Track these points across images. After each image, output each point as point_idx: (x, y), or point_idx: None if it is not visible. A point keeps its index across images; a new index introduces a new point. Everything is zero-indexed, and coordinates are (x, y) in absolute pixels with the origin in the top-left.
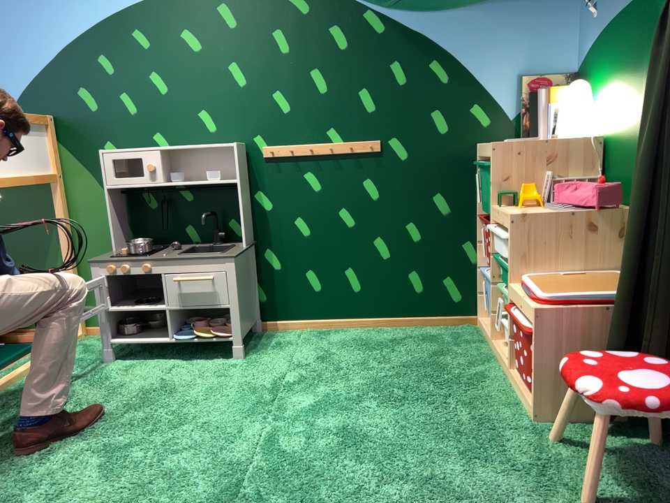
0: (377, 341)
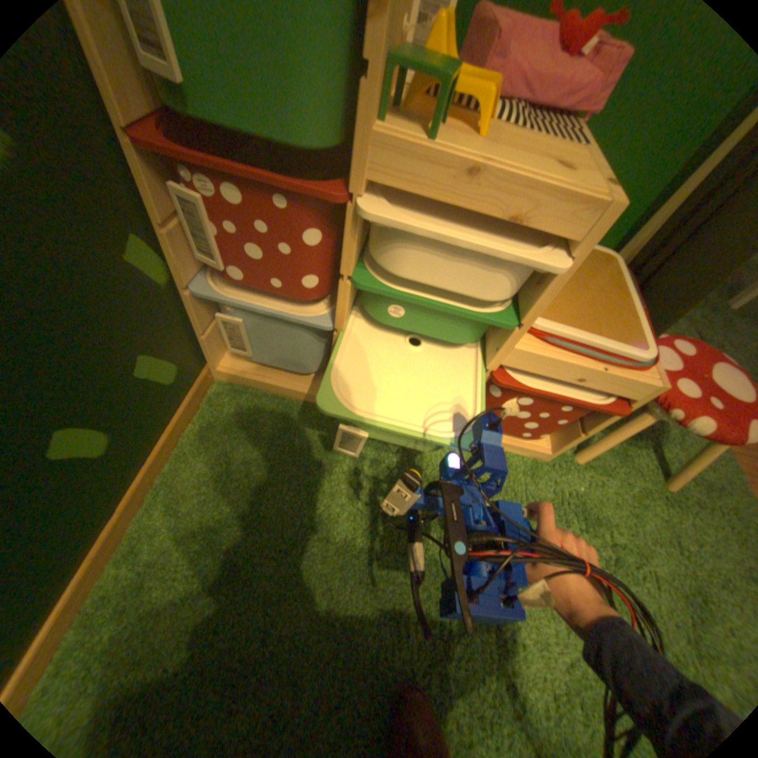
0: (186, 623)
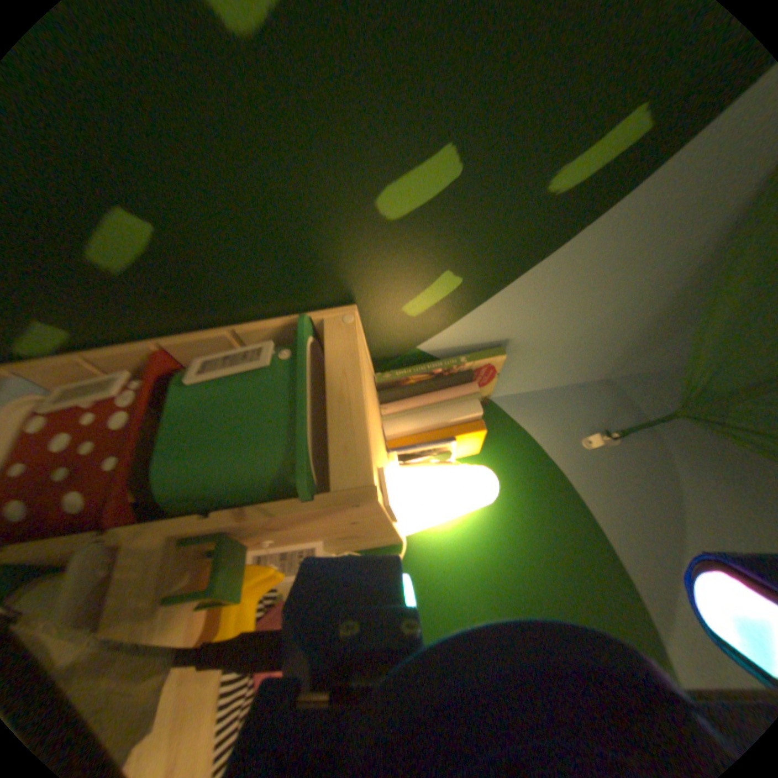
0: None
